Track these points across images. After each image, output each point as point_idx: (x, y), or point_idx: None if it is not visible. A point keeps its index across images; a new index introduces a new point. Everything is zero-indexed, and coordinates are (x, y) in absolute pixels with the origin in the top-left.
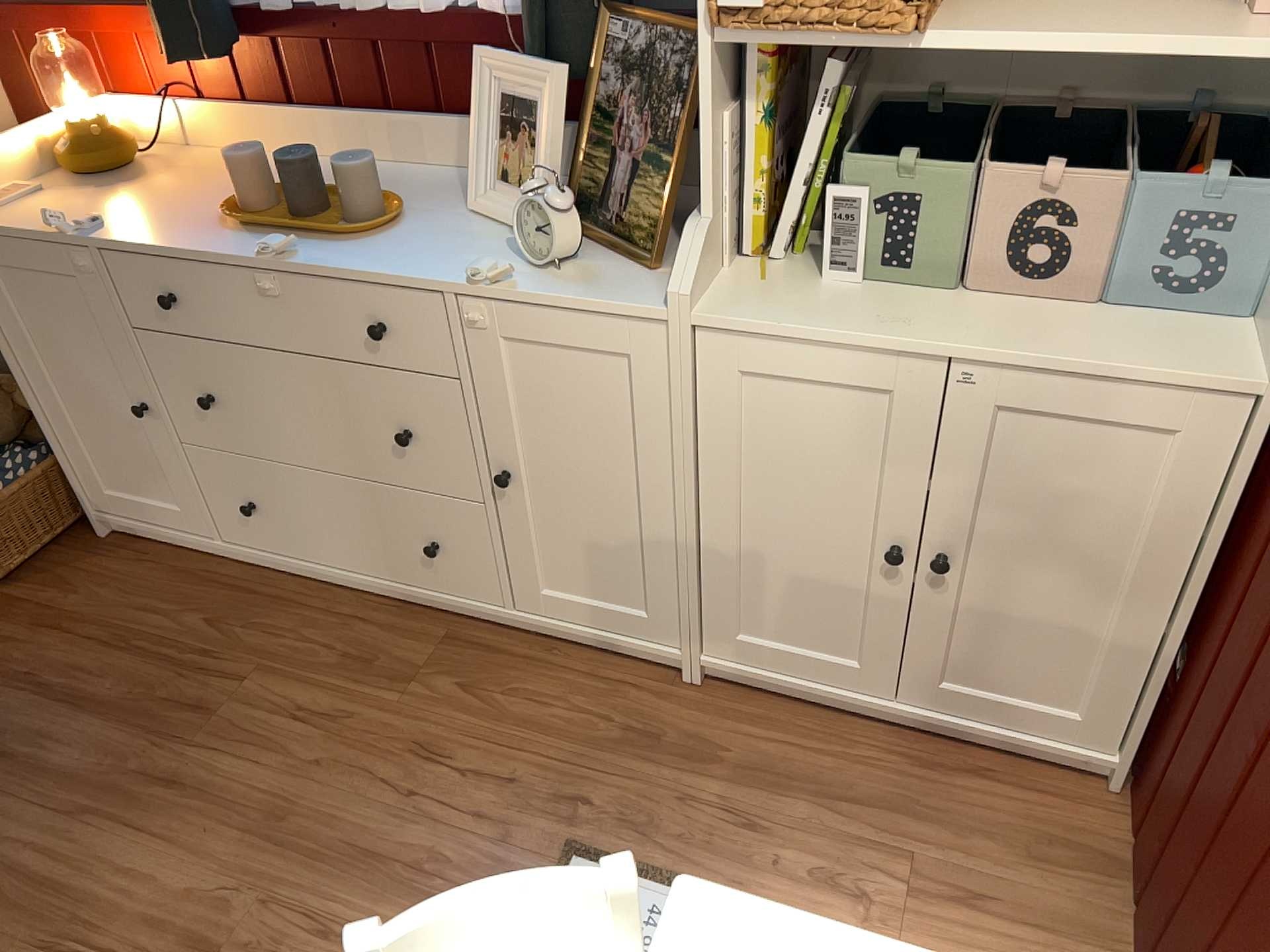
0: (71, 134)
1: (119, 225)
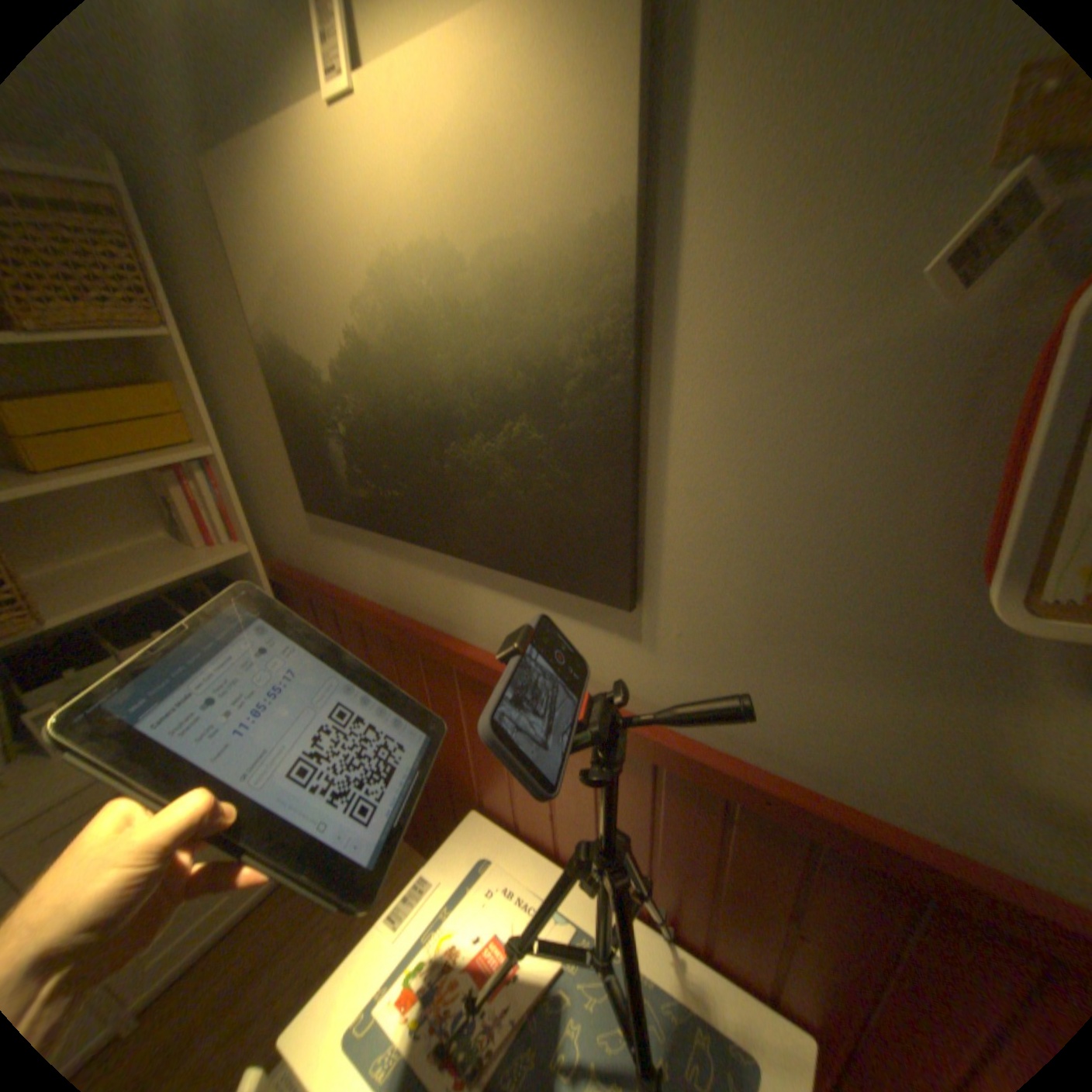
0: None
1: None
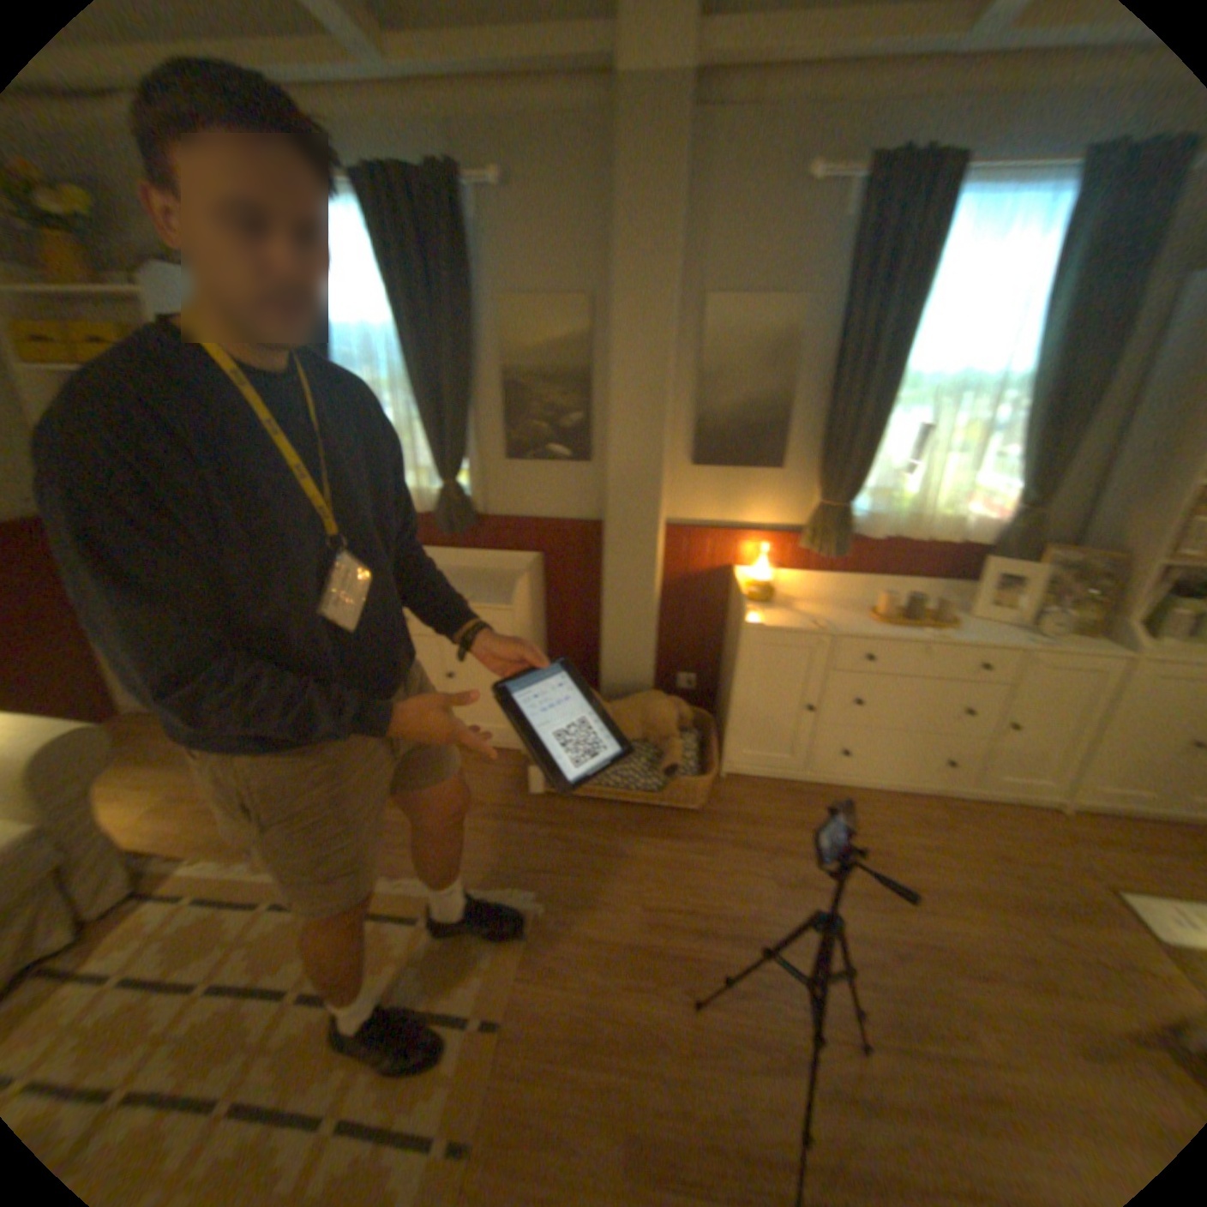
0: (760, 586)
1: (836, 627)
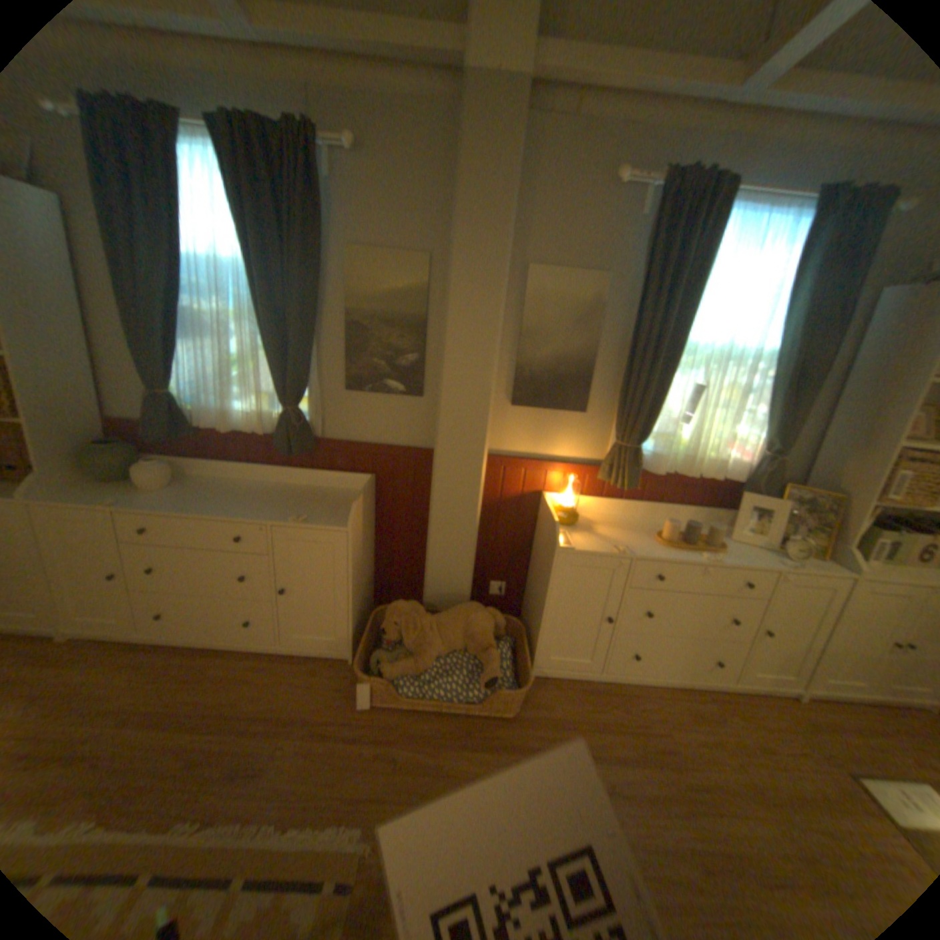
0: (566, 511)
1: (632, 550)
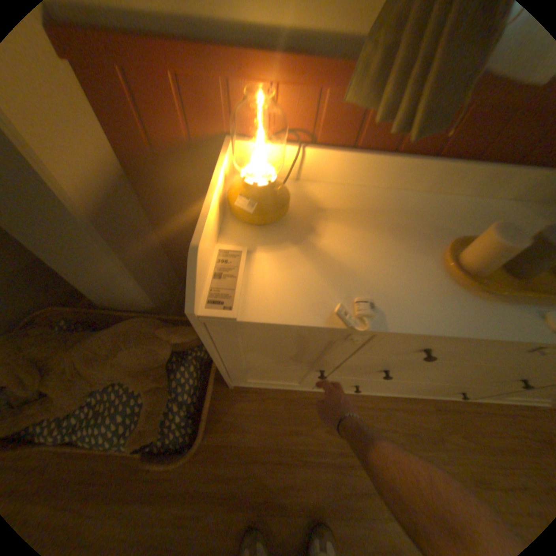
0: (257, 194)
1: (386, 303)
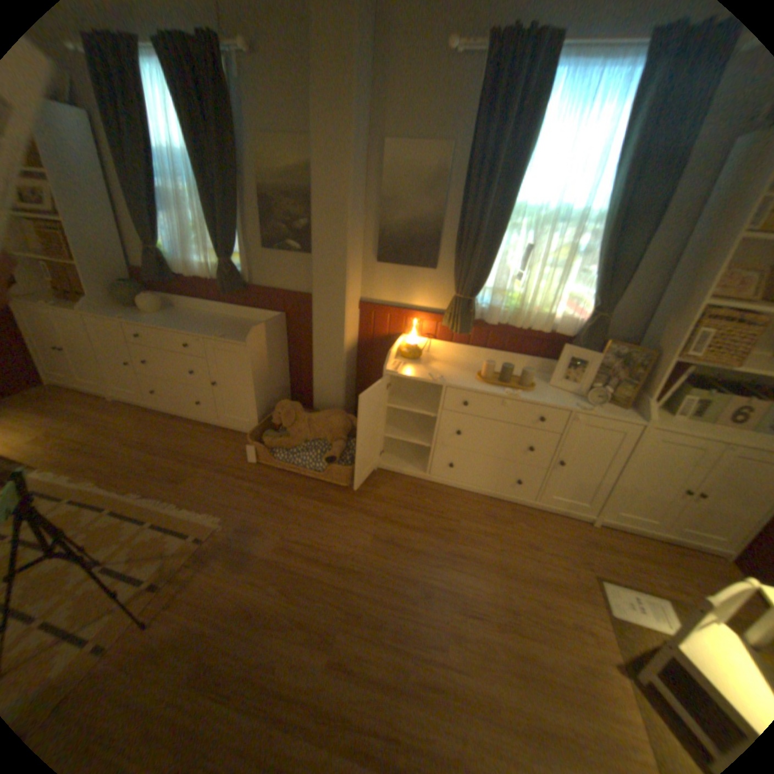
0: (409, 348)
1: (447, 380)
